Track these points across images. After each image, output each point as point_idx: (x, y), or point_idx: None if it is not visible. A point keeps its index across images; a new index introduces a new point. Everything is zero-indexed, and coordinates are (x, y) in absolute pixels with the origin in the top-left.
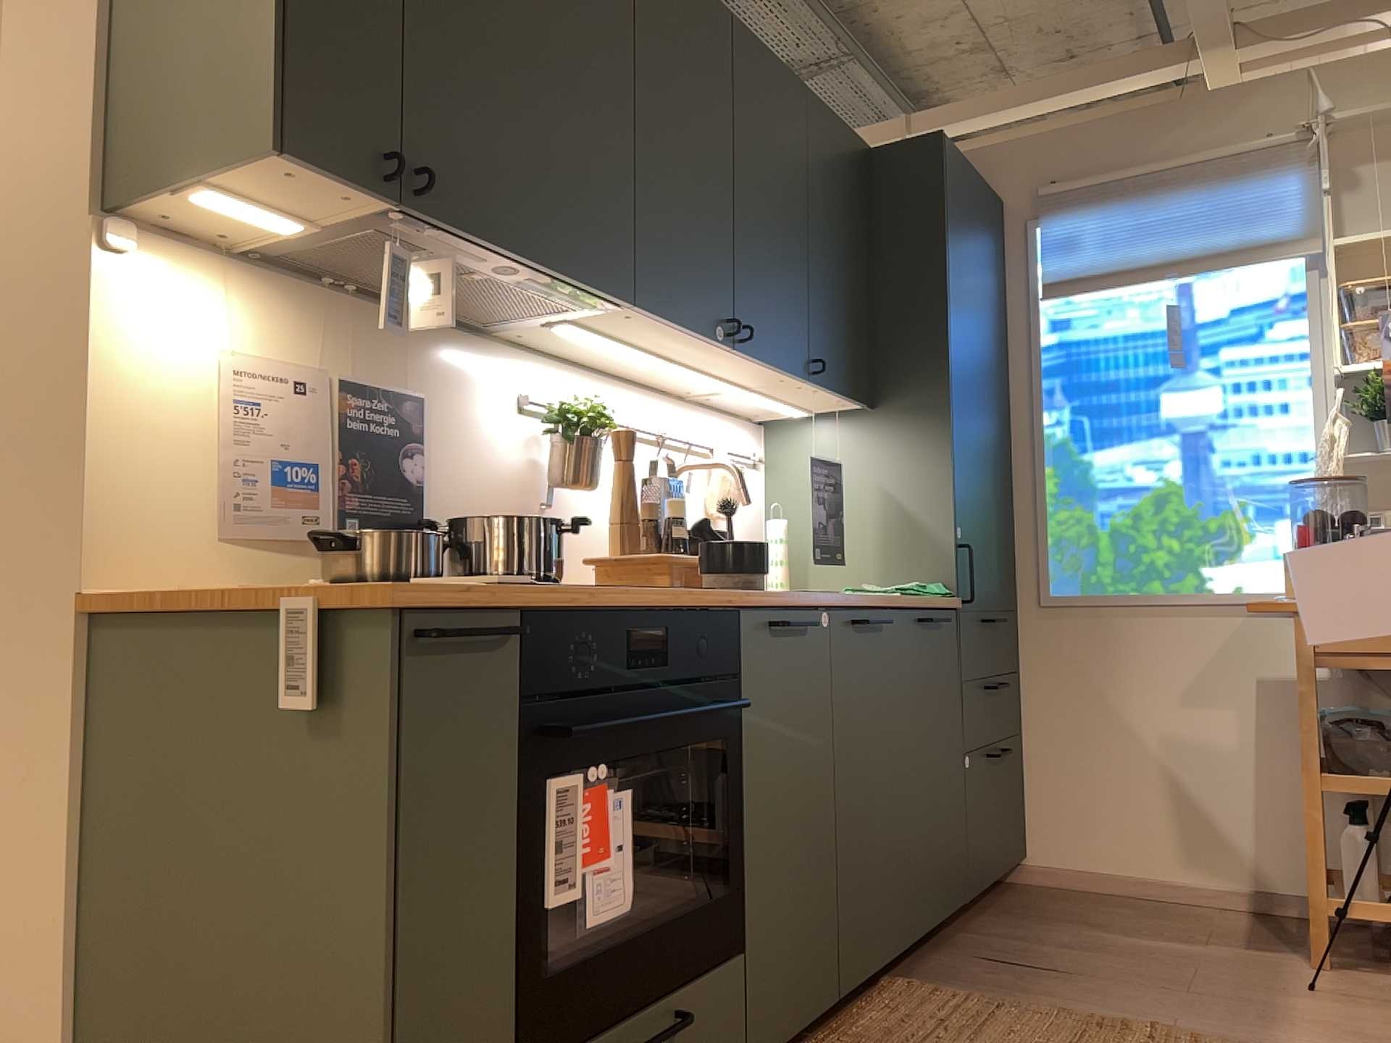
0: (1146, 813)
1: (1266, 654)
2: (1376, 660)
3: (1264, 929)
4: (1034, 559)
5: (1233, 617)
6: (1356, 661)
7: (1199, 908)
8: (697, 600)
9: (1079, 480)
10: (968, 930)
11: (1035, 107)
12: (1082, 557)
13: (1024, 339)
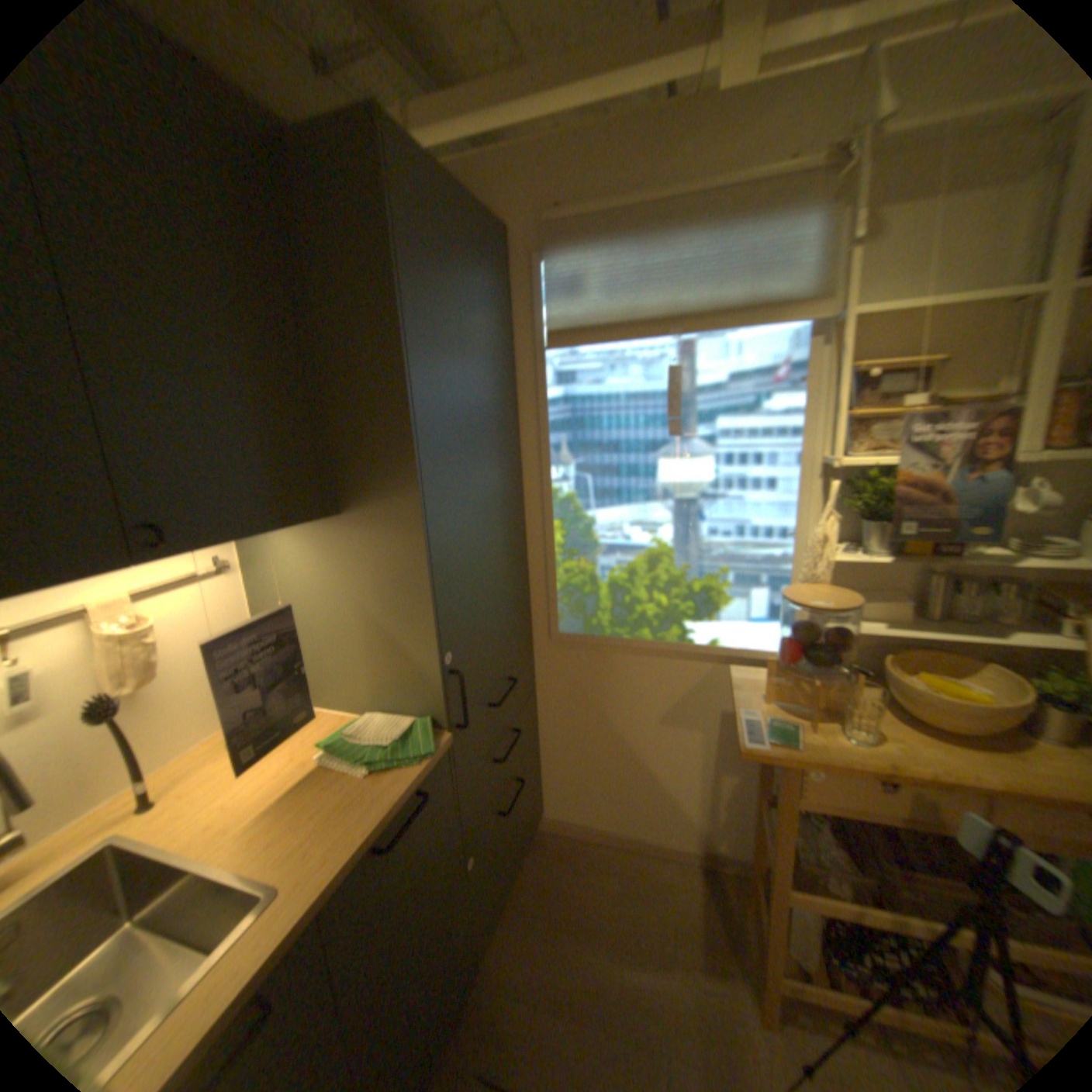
0: (629, 797)
1: (731, 696)
2: (860, 814)
3: (713, 916)
4: (544, 600)
5: (707, 665)
6: (839, 811)
7: (665, 869)
8: None
9: (582, 536)
10: (479, 981)
11: (539, 101)
12: (584, 603)
13: (532, 389)
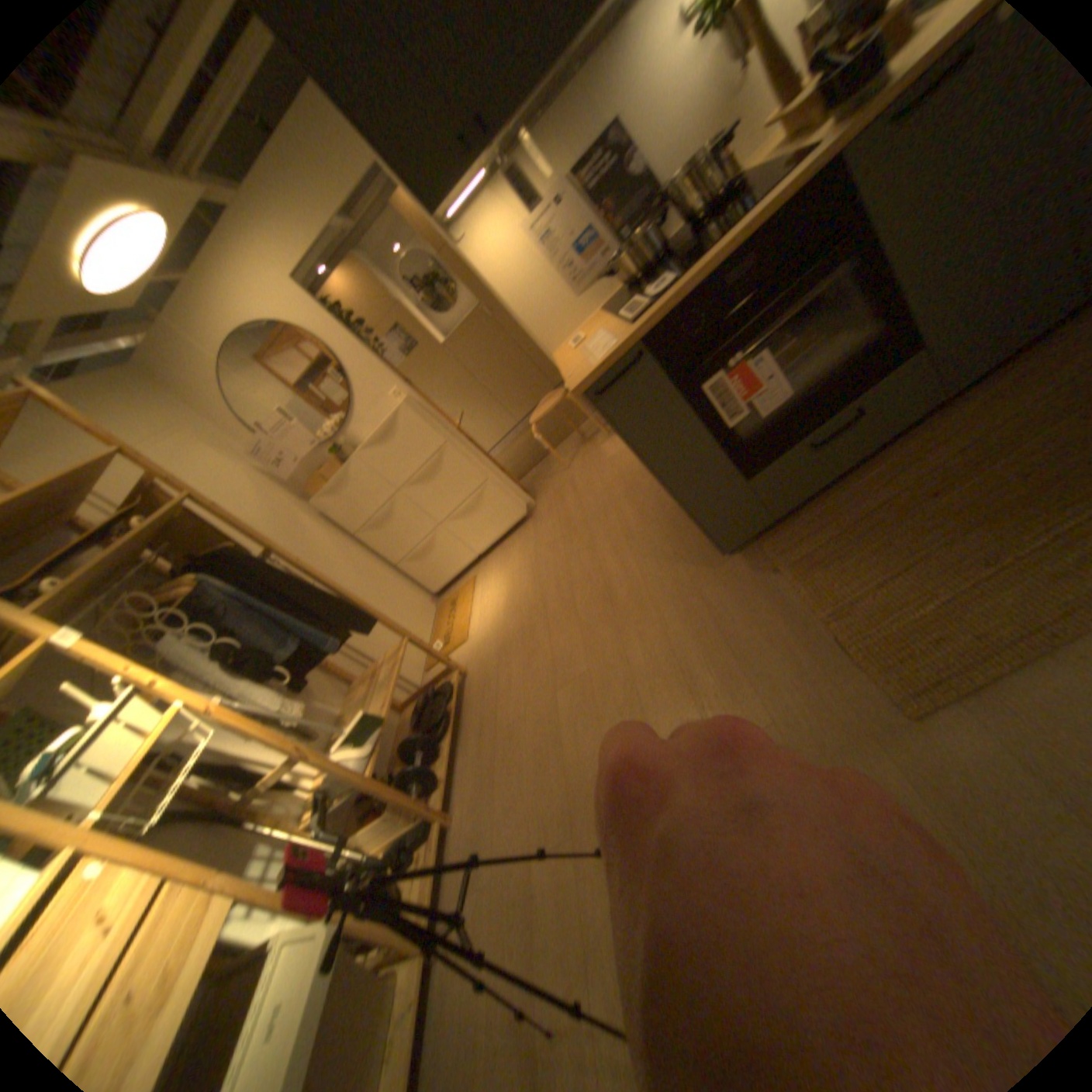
0: None
1: None
2: None
3: None
4: None
5: None
6: None
7: None
8: (783, 192)
9: None
10: None
11: None
12: None
13: None
